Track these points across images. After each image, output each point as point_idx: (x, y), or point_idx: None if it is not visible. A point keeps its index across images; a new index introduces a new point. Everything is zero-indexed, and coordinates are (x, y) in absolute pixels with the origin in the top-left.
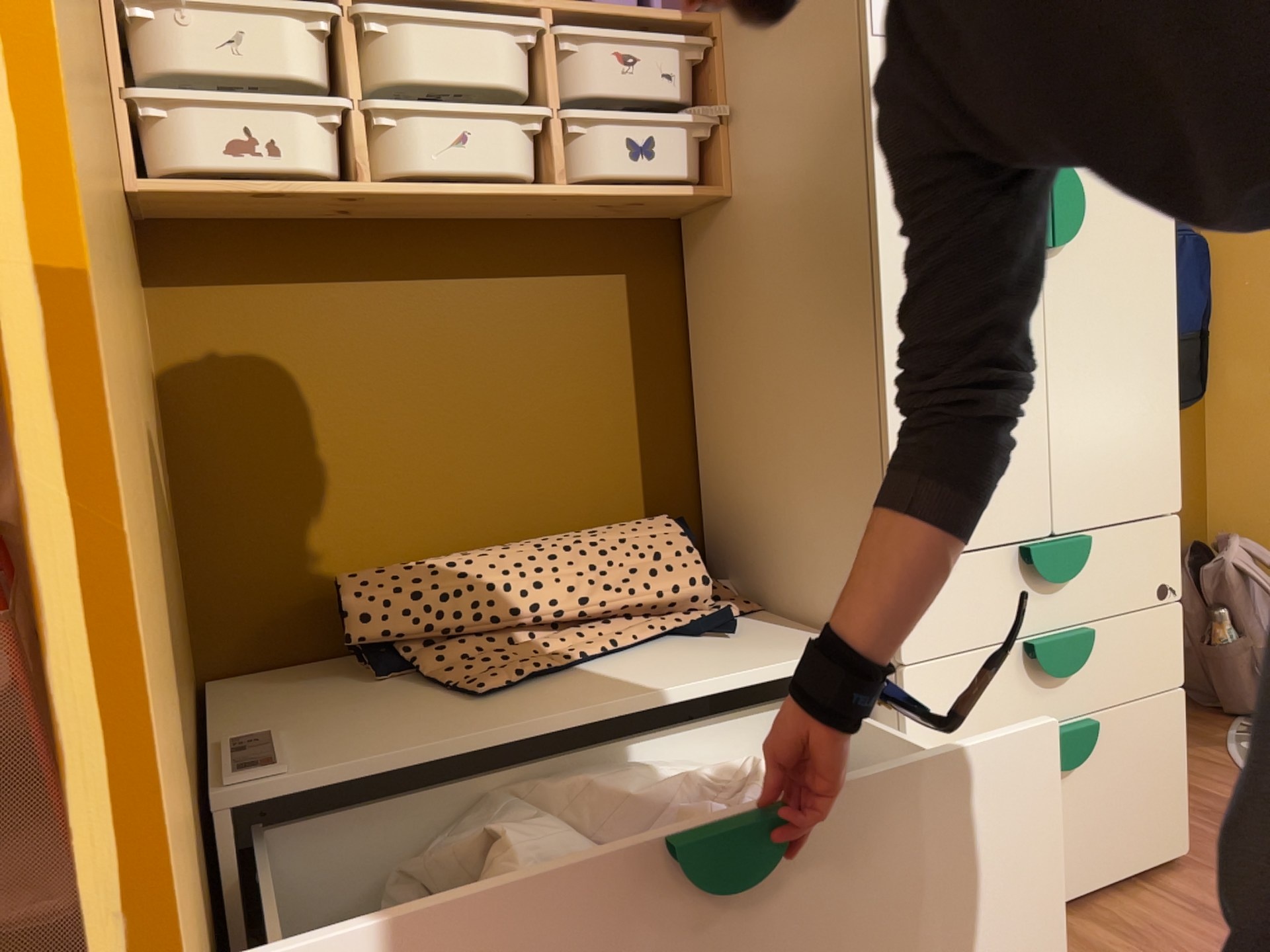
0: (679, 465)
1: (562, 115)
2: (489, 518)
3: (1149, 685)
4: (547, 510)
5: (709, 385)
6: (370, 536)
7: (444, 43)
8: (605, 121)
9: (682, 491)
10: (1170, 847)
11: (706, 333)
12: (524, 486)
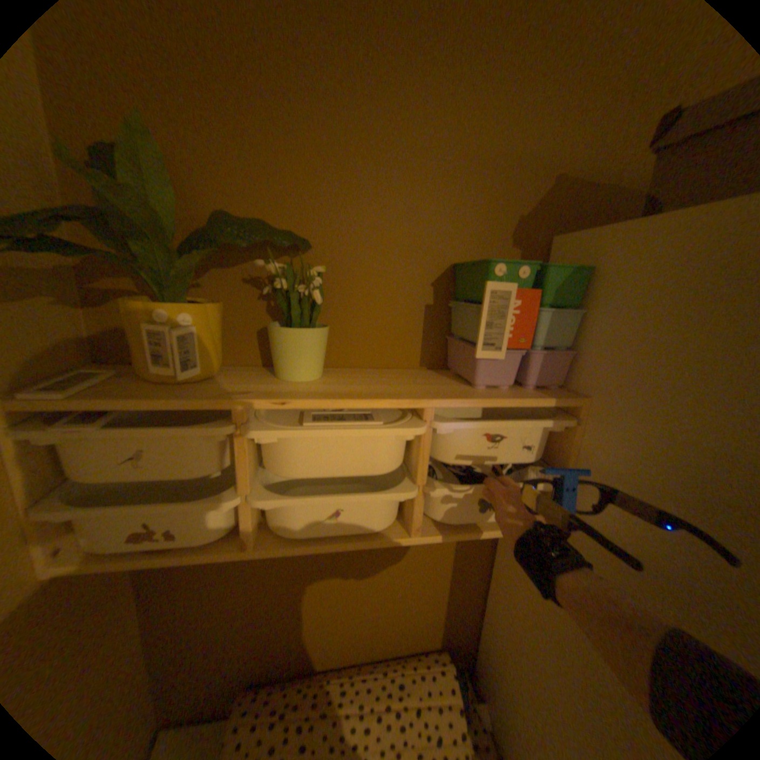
0: (468, 616)
1: (425, 488)
2: (340, 645)
3: None
4: (378, 640)
5: (500, 591)
6: (265, 655)
7: (329, 439)
8: (463, 490)
9: (466, 628)
10: None
11: (506, 562)
12: (365, 629)
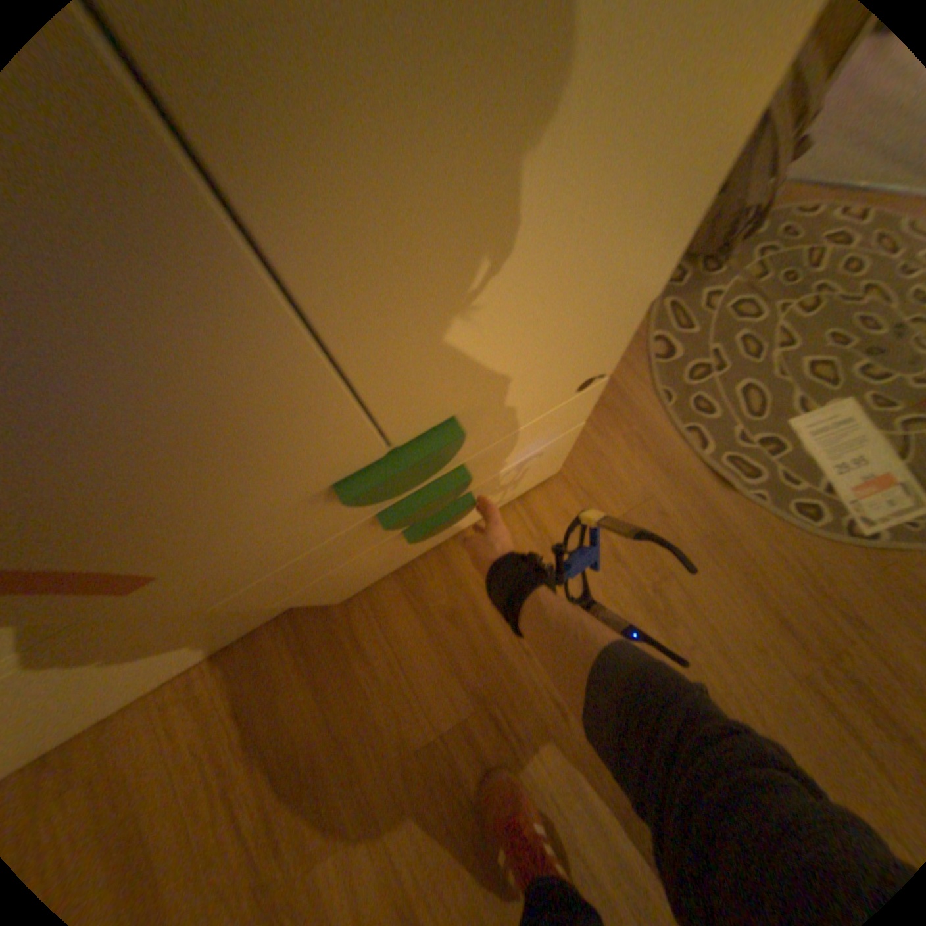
0: None
1: None
2: None
3: (540, 442)
4: None
5: None
6: None
7: None
8: None
9: None
10: (539, 479)
11: None
12: None
